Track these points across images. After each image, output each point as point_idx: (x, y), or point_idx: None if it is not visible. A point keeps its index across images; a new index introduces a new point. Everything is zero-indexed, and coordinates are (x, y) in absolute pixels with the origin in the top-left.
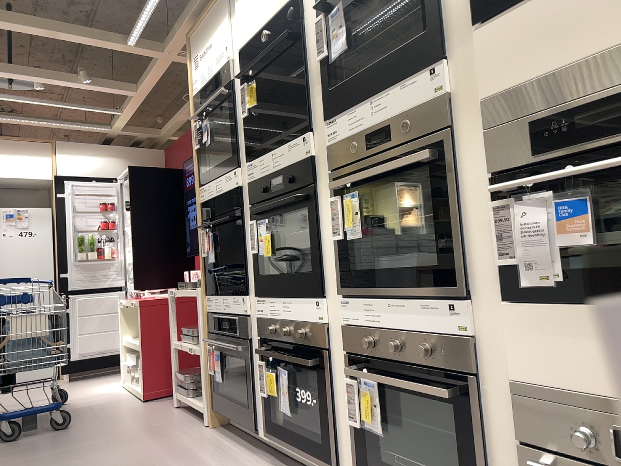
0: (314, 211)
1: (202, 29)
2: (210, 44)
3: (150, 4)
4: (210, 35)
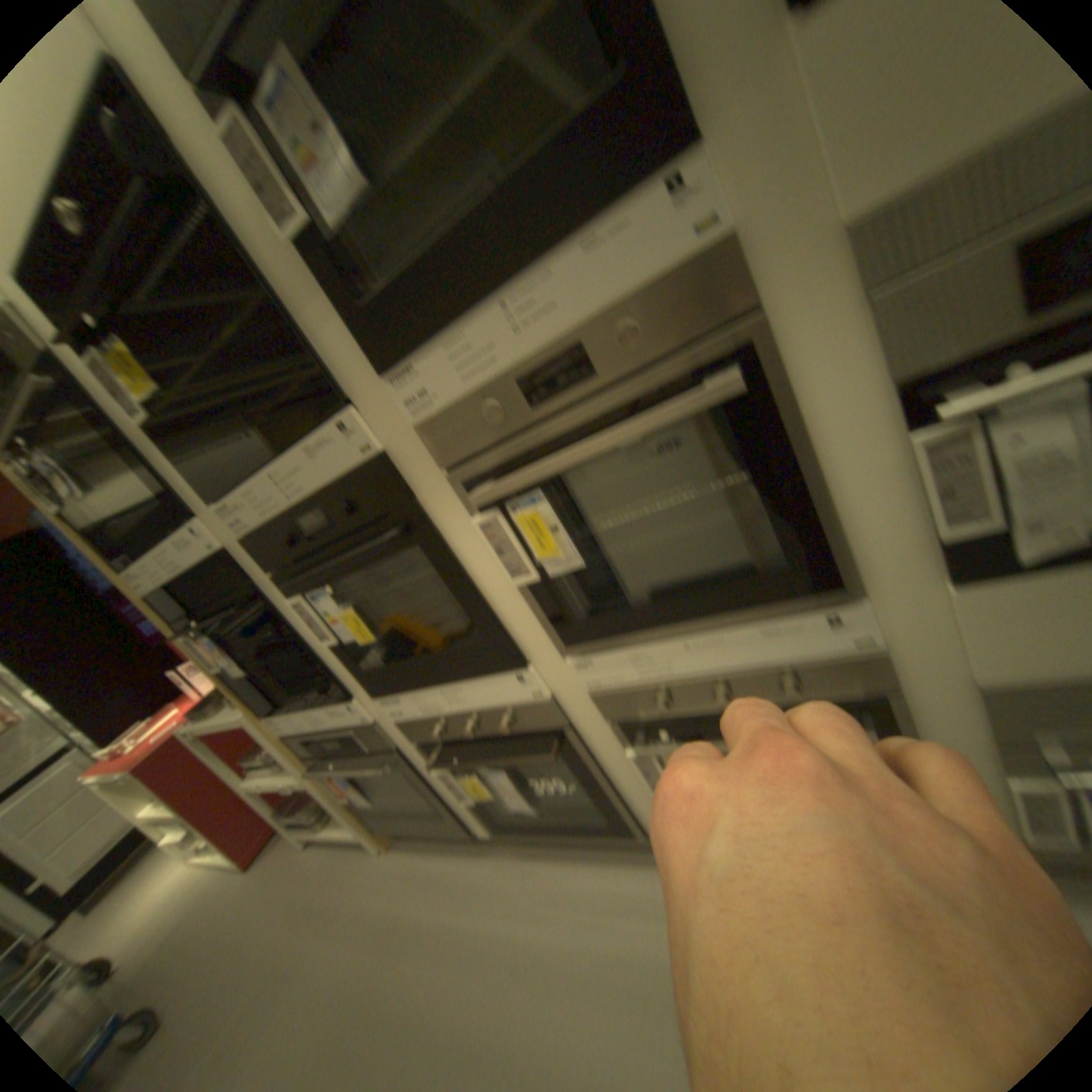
0: (443, 552)
1: None
2: None
3: None
4: None
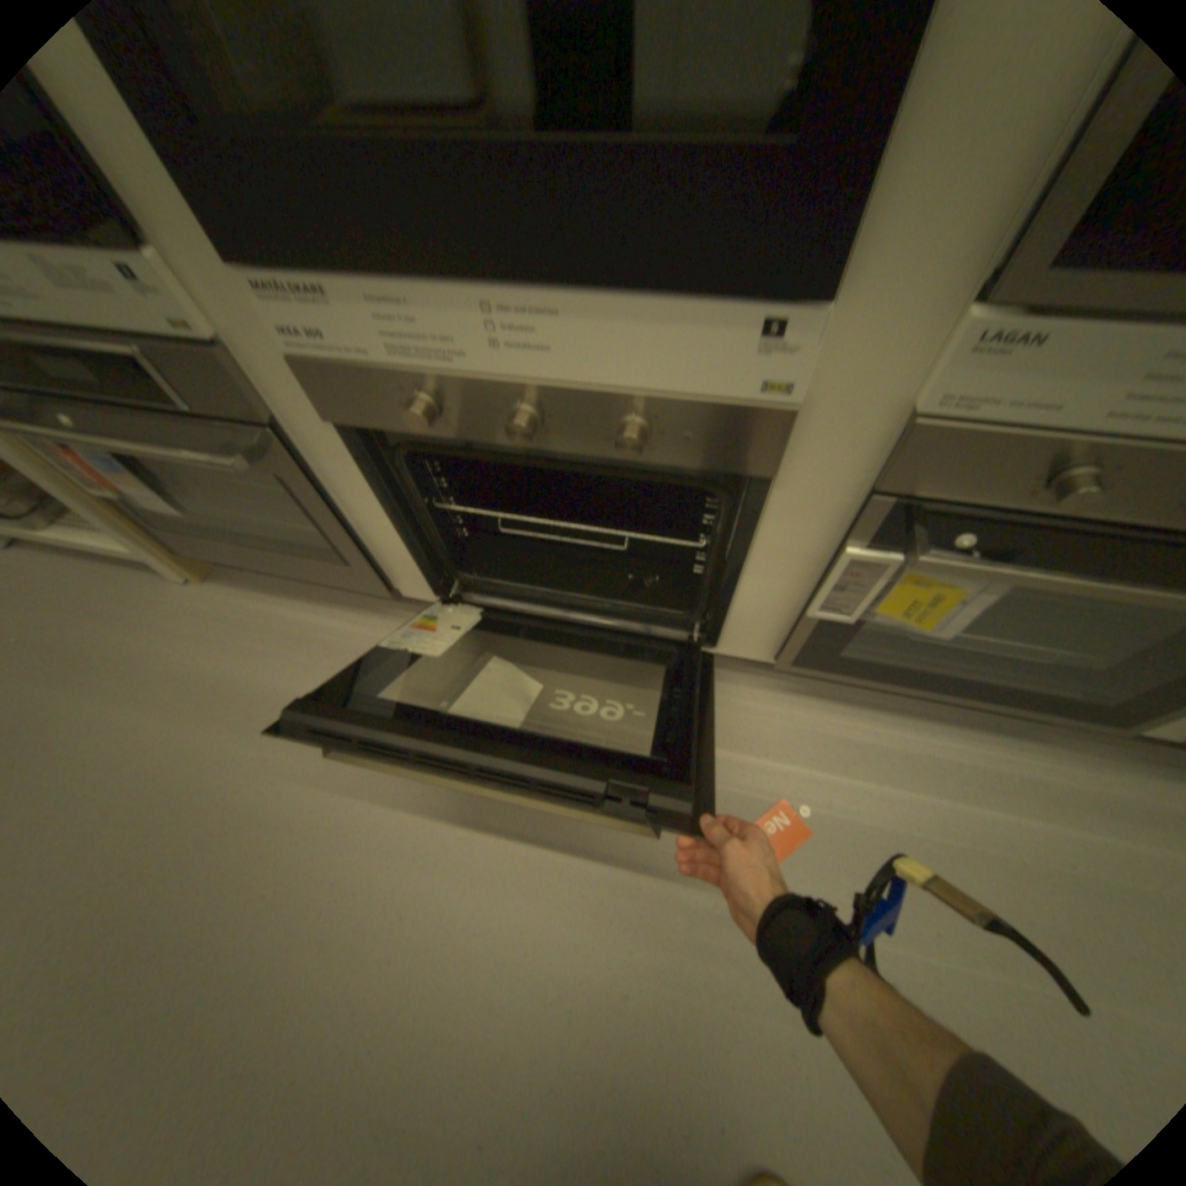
0: None
1: None
2: None
3: None
4: None
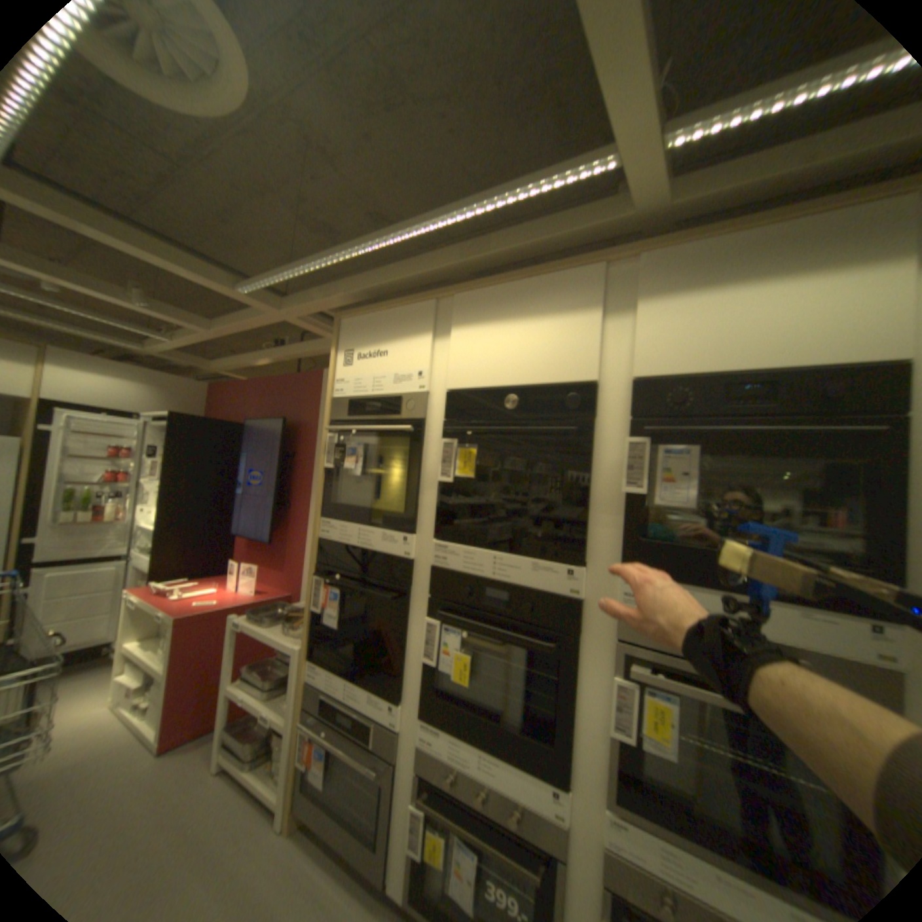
0: (573, 676)
1: (370, 321)
2: (385, 349)
3: (306, 266)
4: (386, 339)
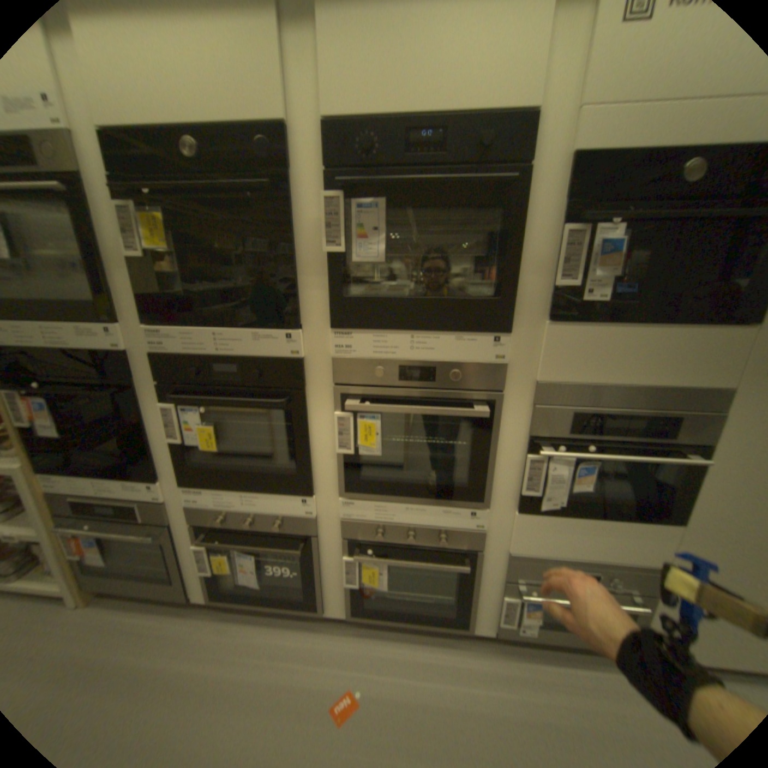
0: (303, 420)
1: None
2: None
3: None
4: None
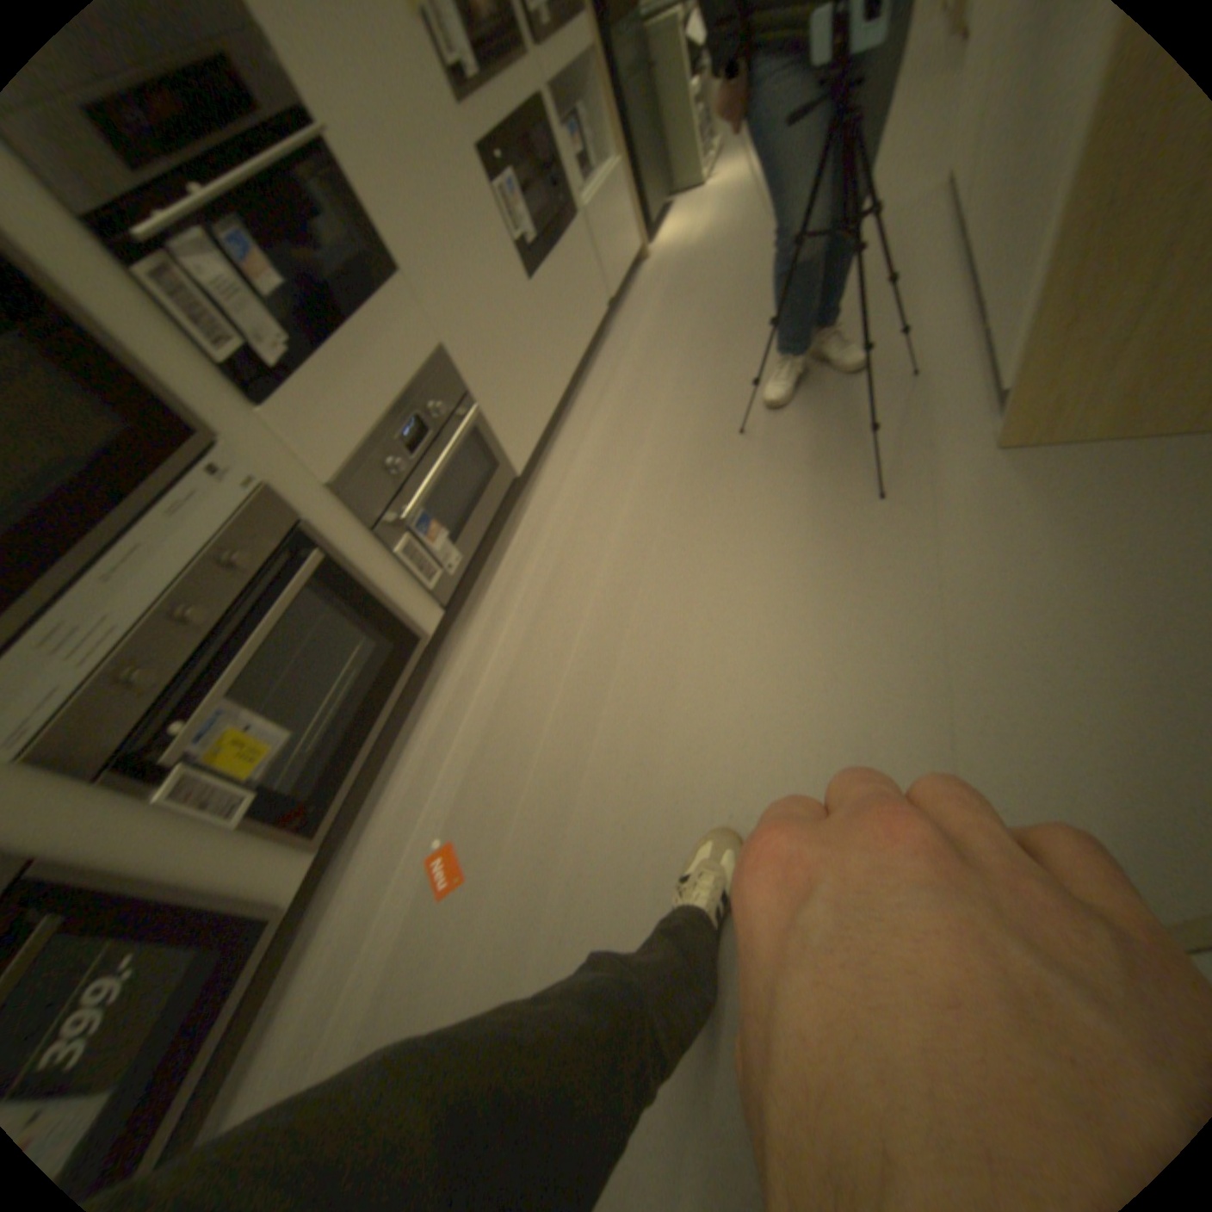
0: None
1: None
2: None
3: None
4: None
